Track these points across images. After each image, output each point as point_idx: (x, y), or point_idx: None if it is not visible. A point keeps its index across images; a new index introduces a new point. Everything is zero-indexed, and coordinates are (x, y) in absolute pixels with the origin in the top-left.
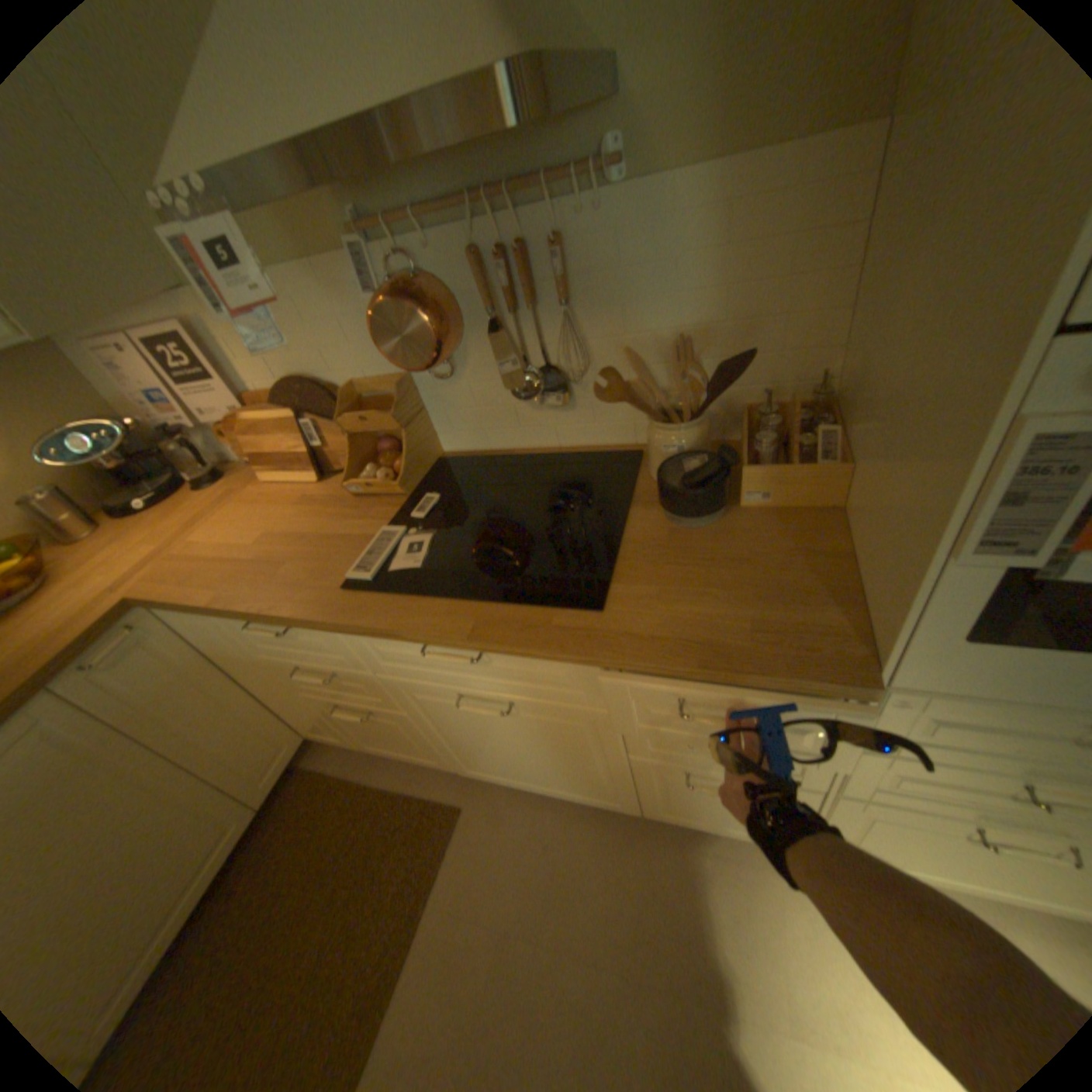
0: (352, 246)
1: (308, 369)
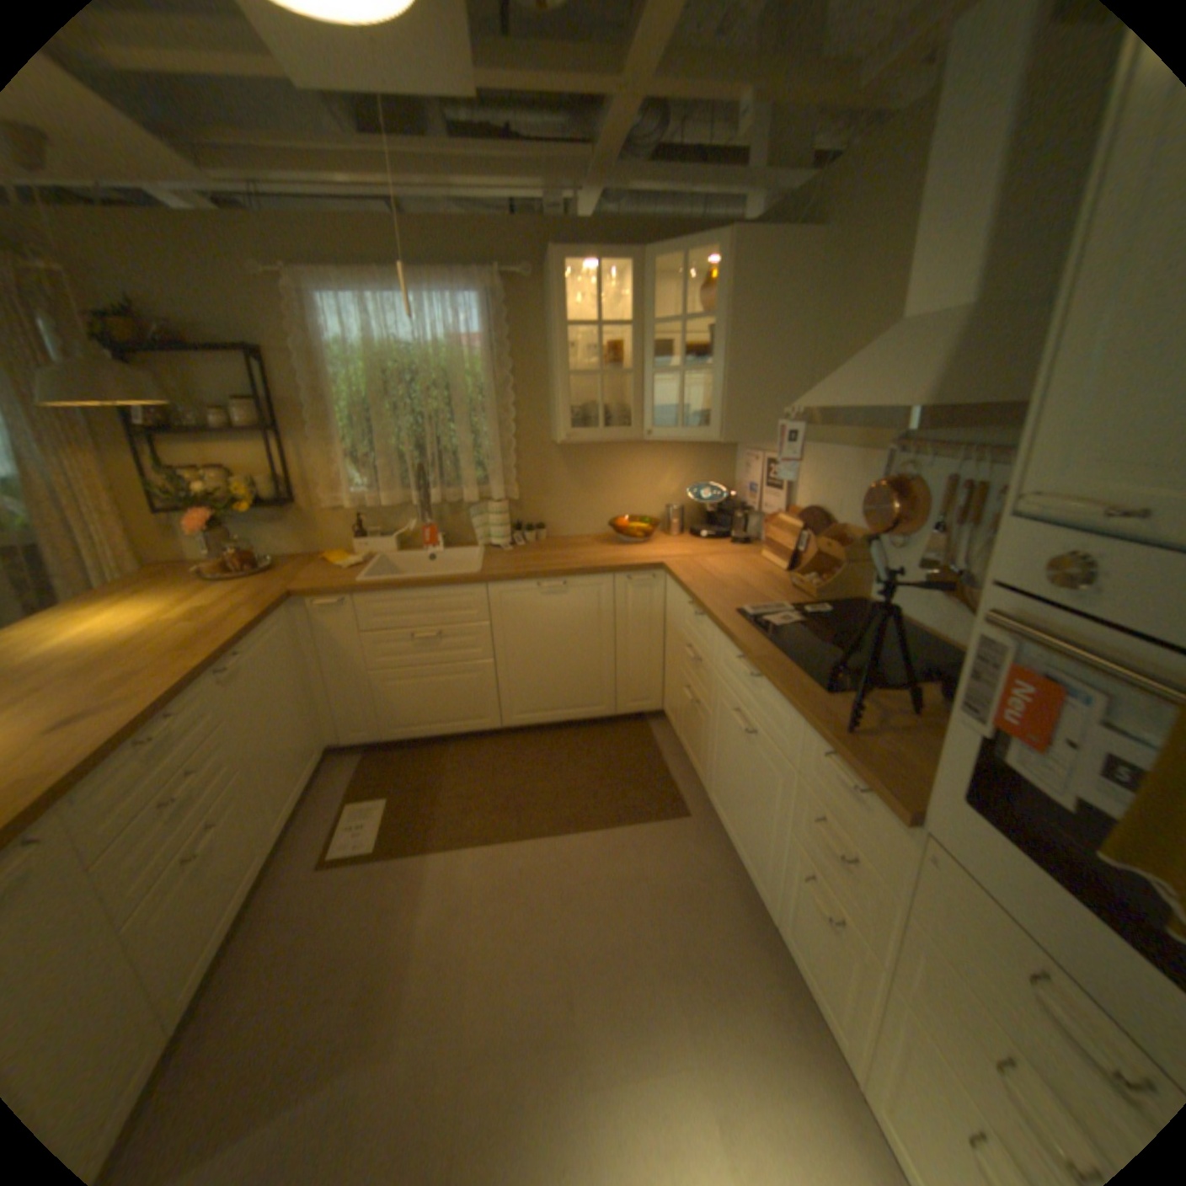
0: (893, 454)
1: (831, 509)
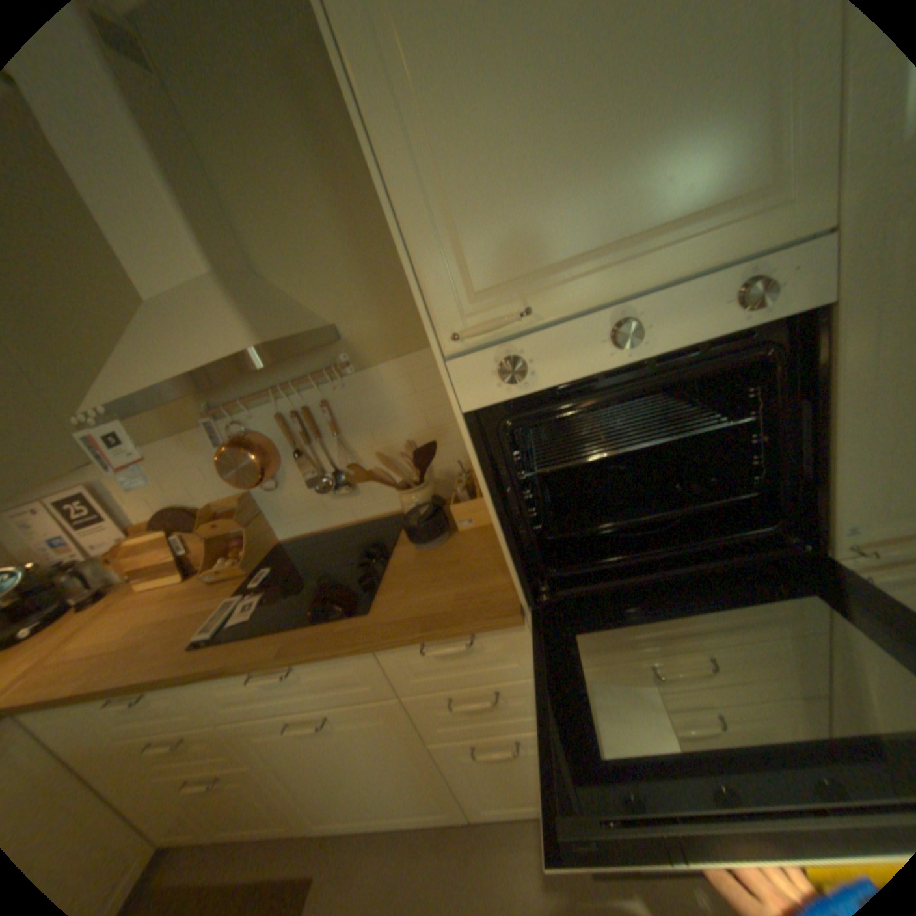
0: (207, 423)
1: (178, 501)
